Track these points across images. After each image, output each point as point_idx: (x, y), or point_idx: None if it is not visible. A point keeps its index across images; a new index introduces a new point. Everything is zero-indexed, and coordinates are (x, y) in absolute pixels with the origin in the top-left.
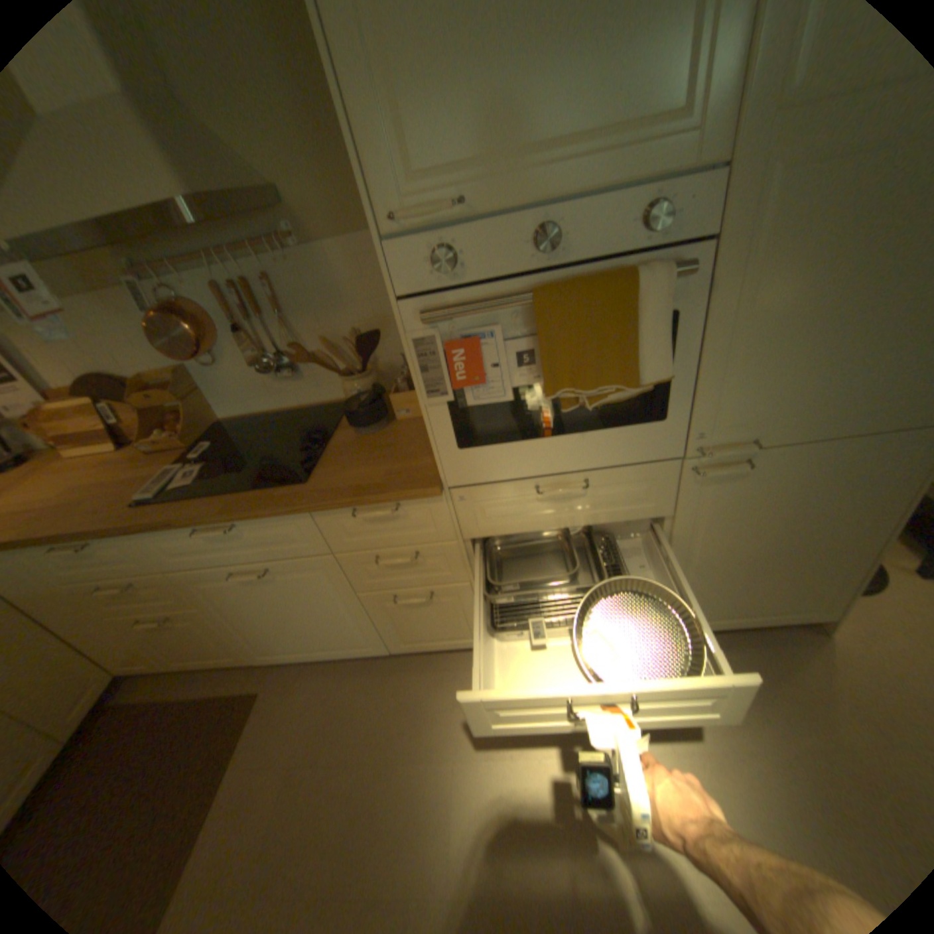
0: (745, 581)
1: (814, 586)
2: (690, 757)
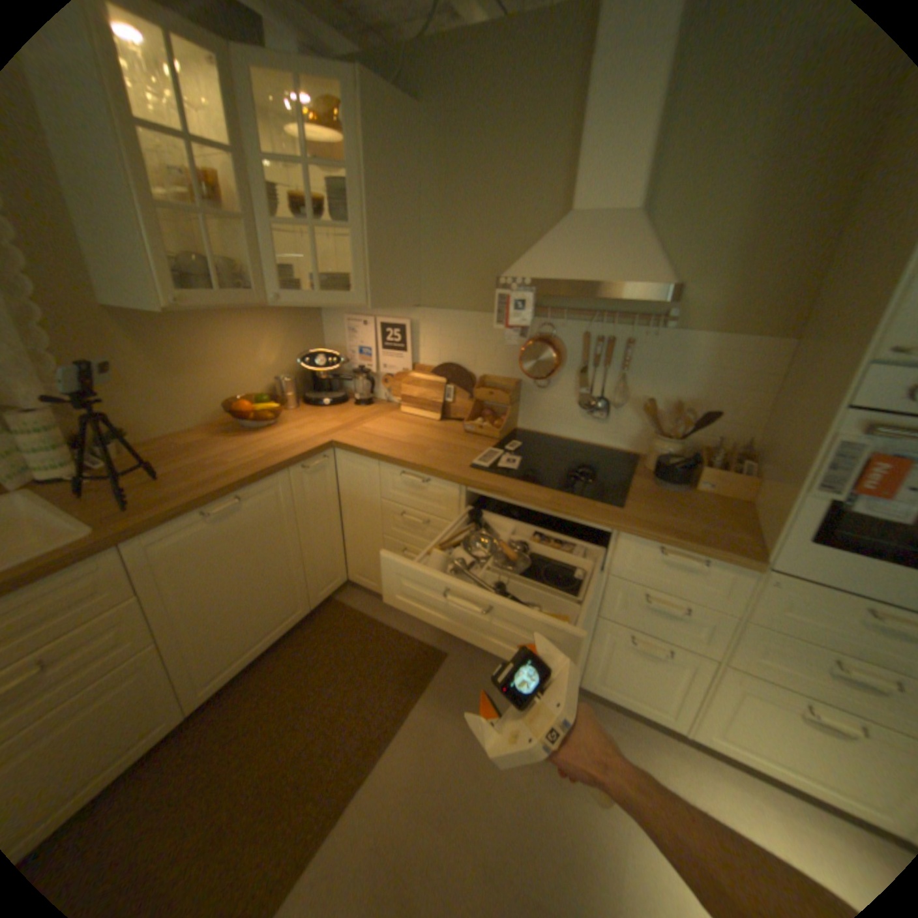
0: None
1: None
2: None
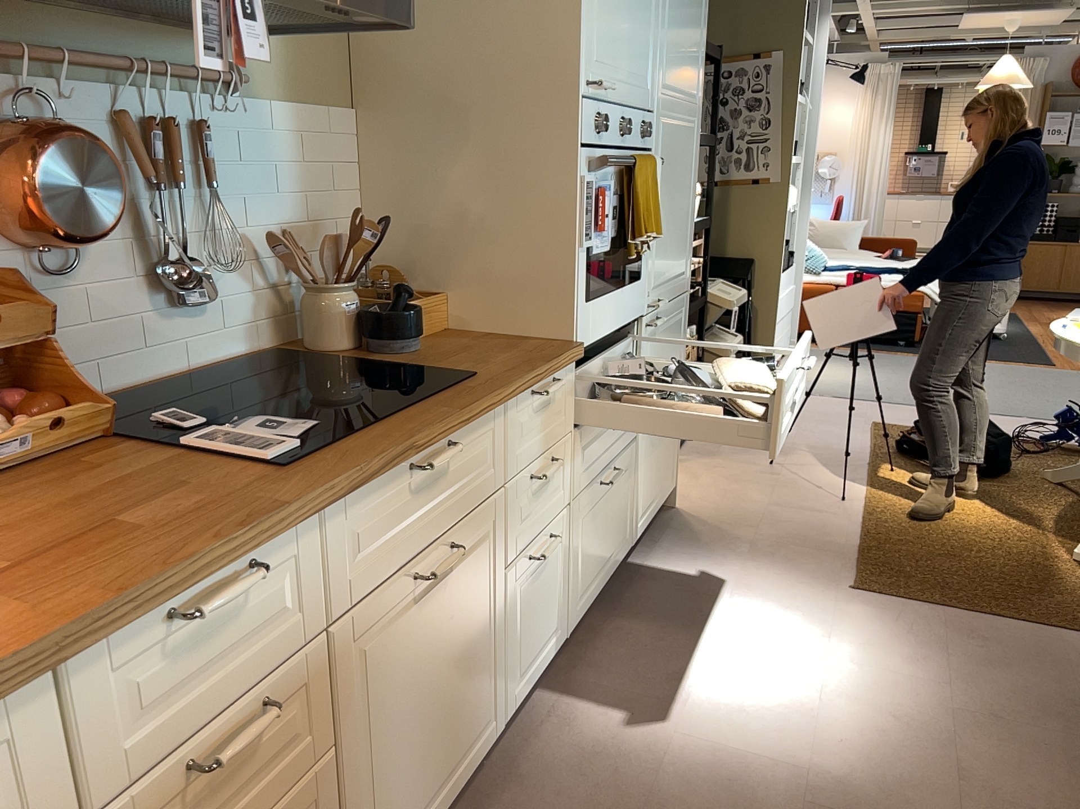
0: (657, 447)
1: (671, 445)
2: (732, 594)
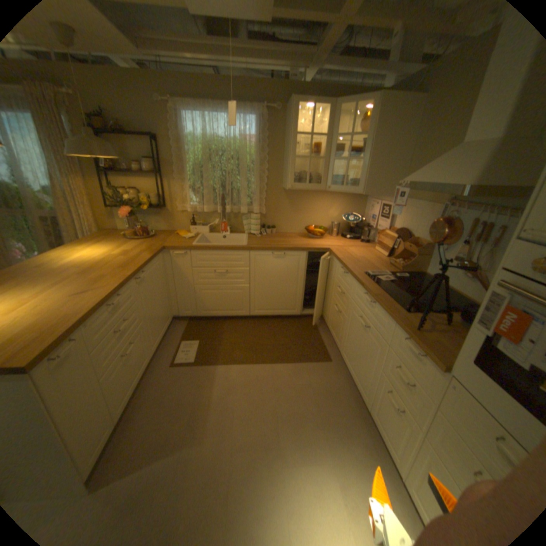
0: None
1: None
2: None
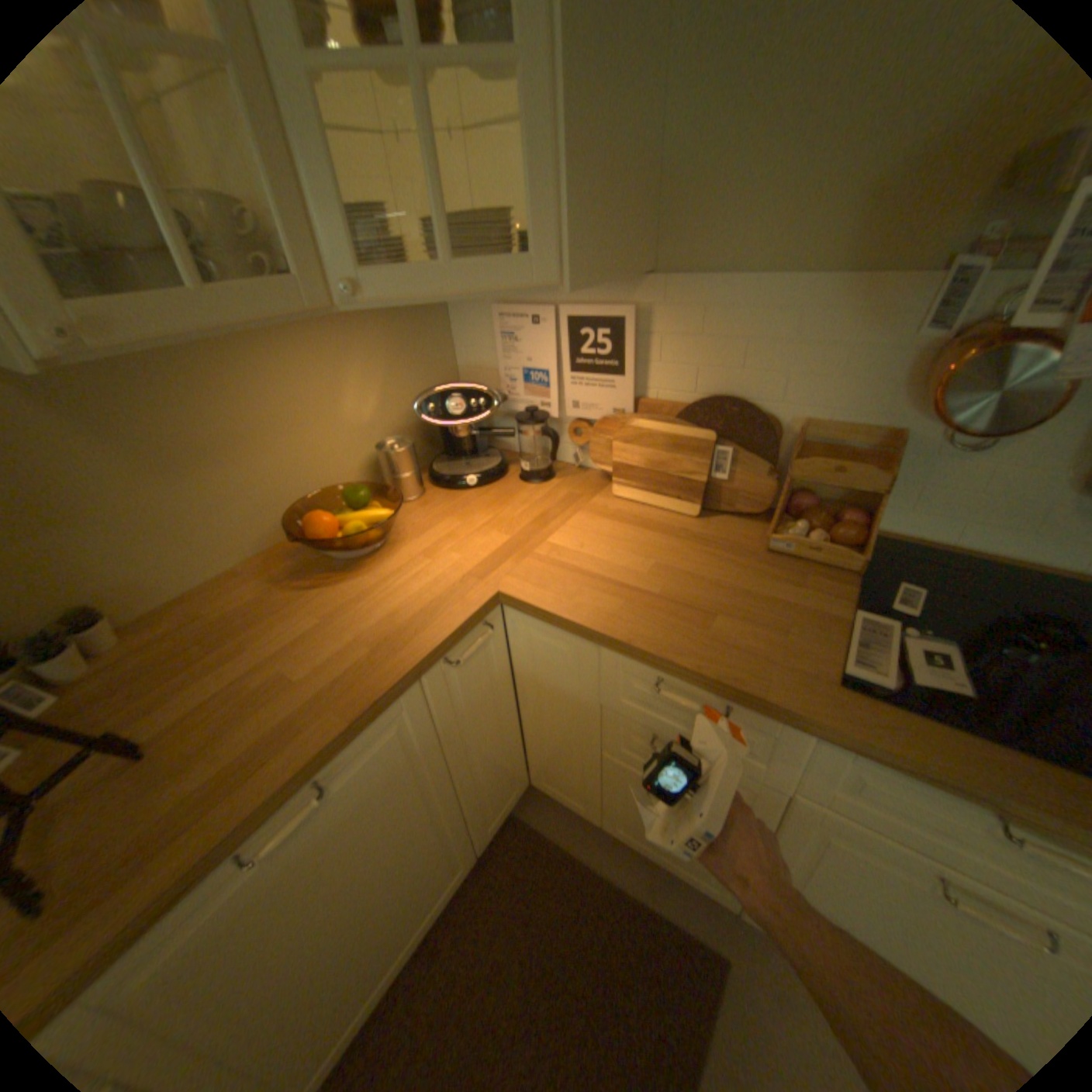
0: None
1: None
2: None
